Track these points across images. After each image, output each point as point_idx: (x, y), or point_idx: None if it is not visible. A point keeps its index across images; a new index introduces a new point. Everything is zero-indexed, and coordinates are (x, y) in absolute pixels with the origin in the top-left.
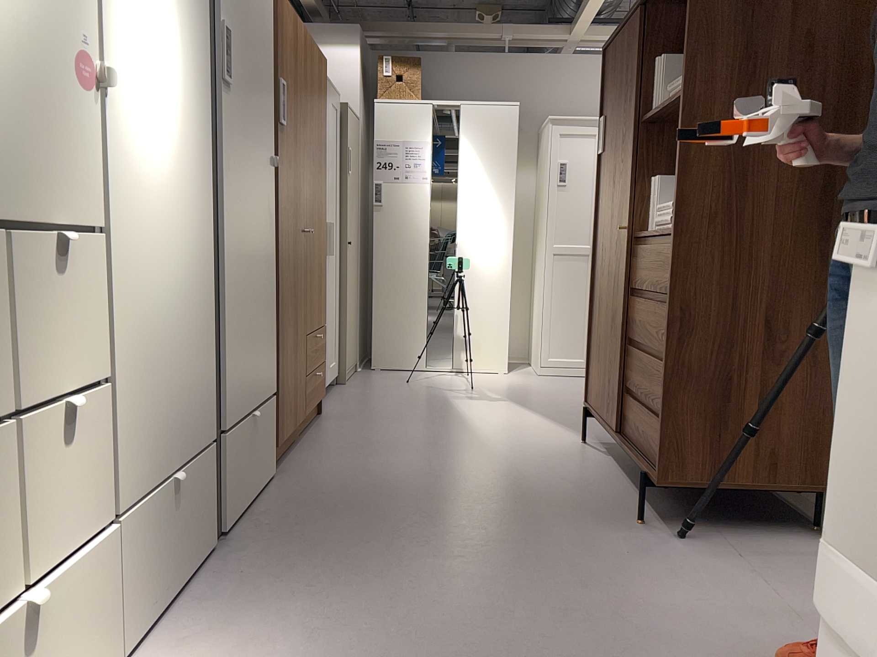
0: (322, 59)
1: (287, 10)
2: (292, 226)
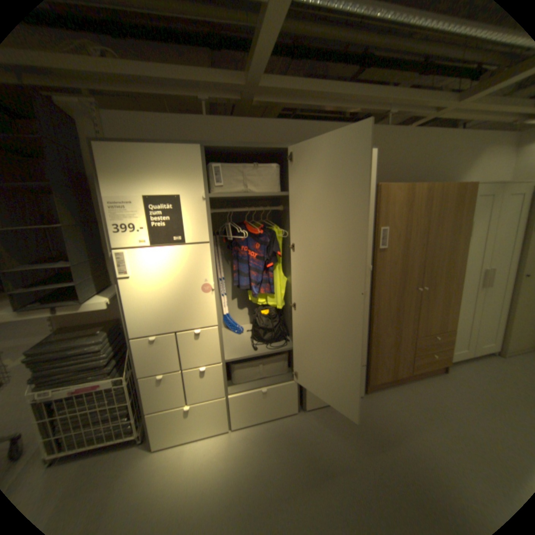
0: (465, 187)
1: (397, 188)
2: (397, 291)
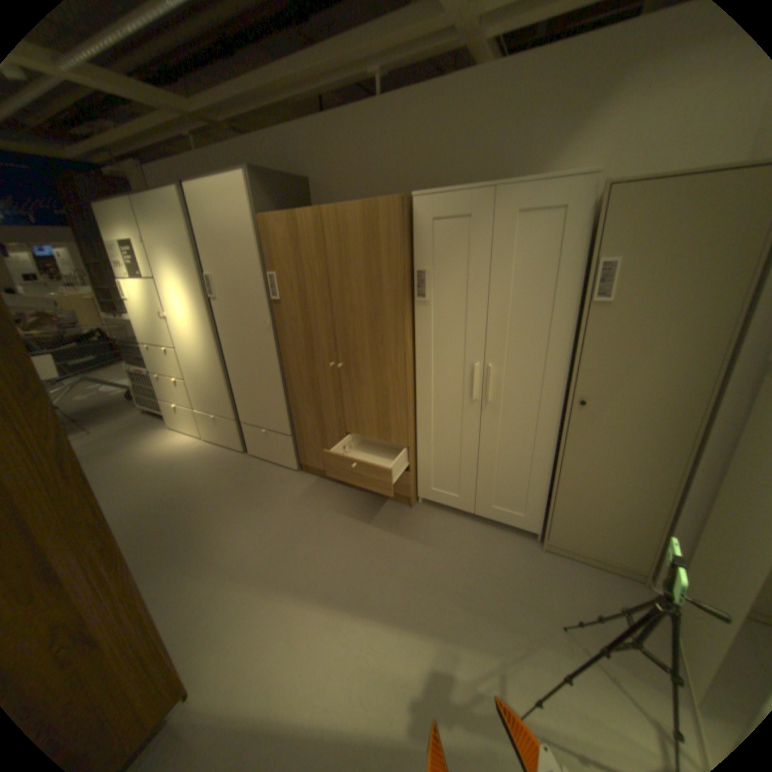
0: (374, 207)
1: (274, 219)
2: (306, 359)
